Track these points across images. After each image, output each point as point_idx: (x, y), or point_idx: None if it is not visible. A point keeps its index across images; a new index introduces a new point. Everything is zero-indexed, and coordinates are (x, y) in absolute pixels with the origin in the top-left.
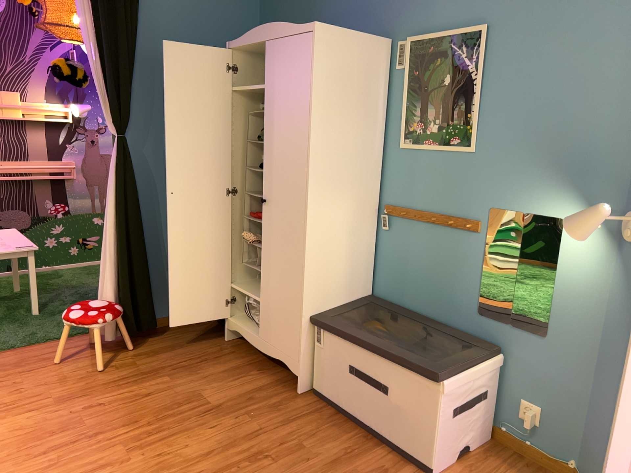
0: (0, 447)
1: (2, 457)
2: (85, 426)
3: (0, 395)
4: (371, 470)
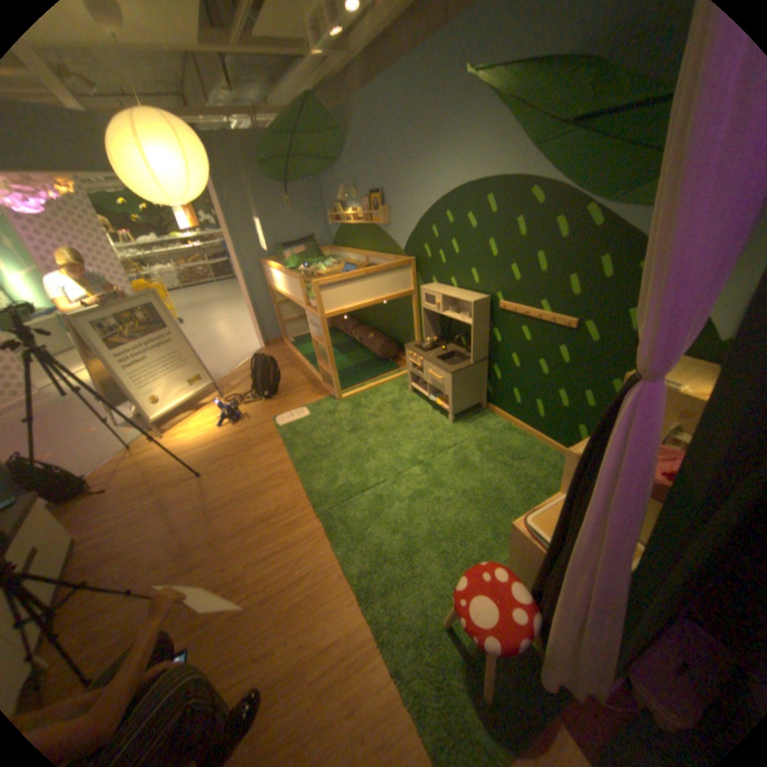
0: (335, 590)
1: (331, 578)
2: (271, 618)
3: (366, 700)
4: (101, 550)
